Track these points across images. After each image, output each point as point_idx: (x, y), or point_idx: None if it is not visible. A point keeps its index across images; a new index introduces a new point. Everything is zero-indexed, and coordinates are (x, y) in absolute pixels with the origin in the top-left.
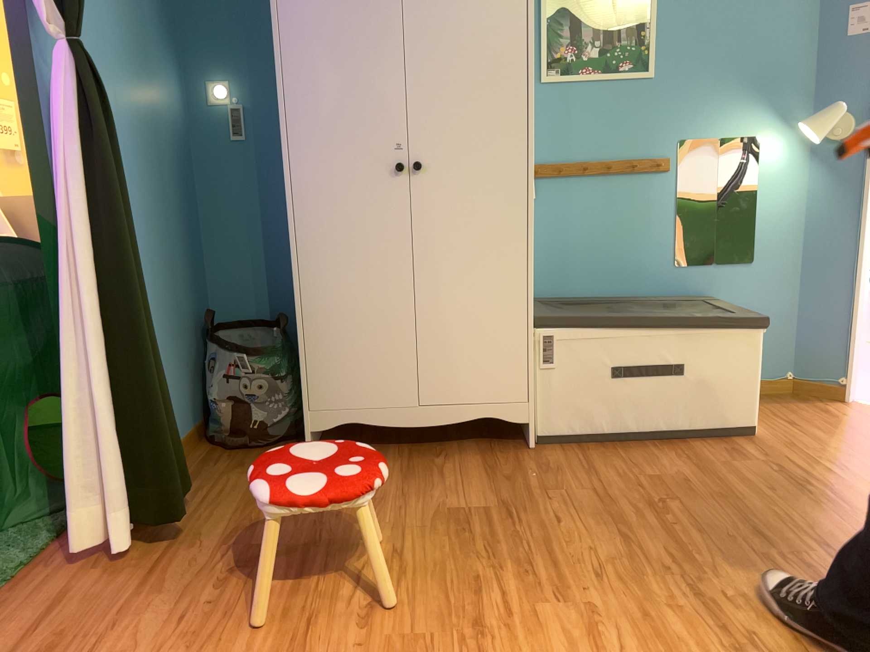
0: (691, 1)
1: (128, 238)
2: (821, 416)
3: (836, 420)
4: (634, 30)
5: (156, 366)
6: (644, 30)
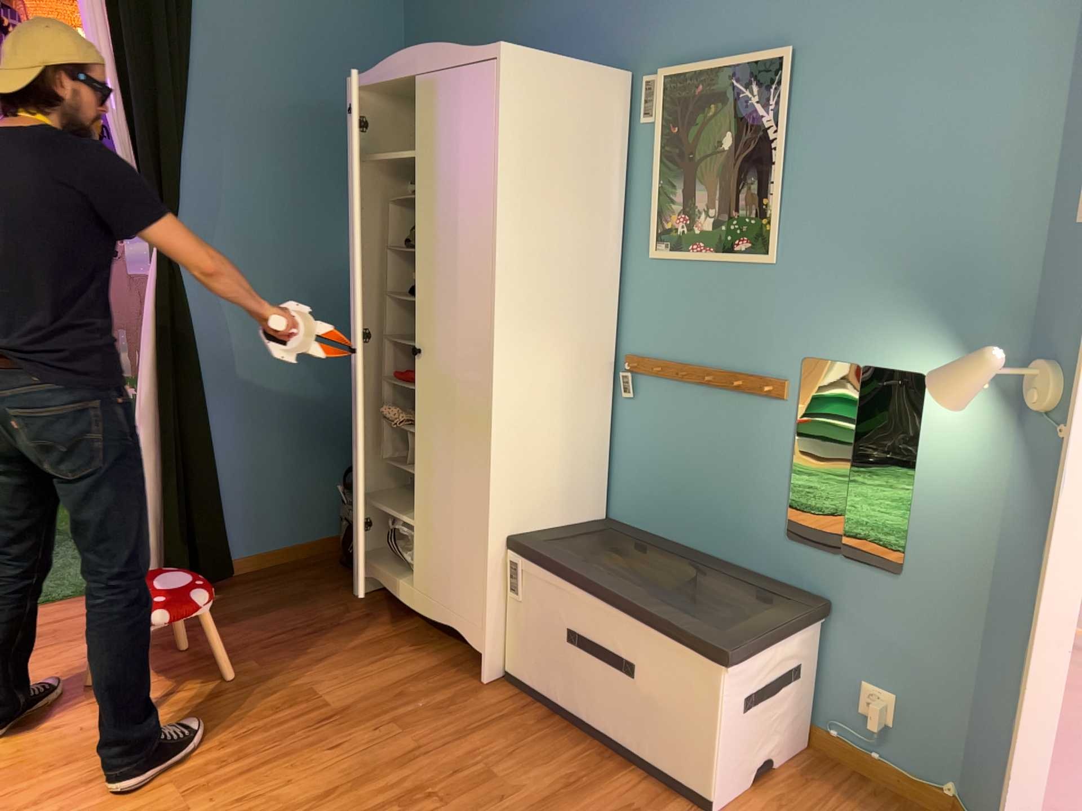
0: (835, 153)
1: (184, 381)
2: None
3: None
4: (755, 196)
5: (200, 479)
6: (766, 196)
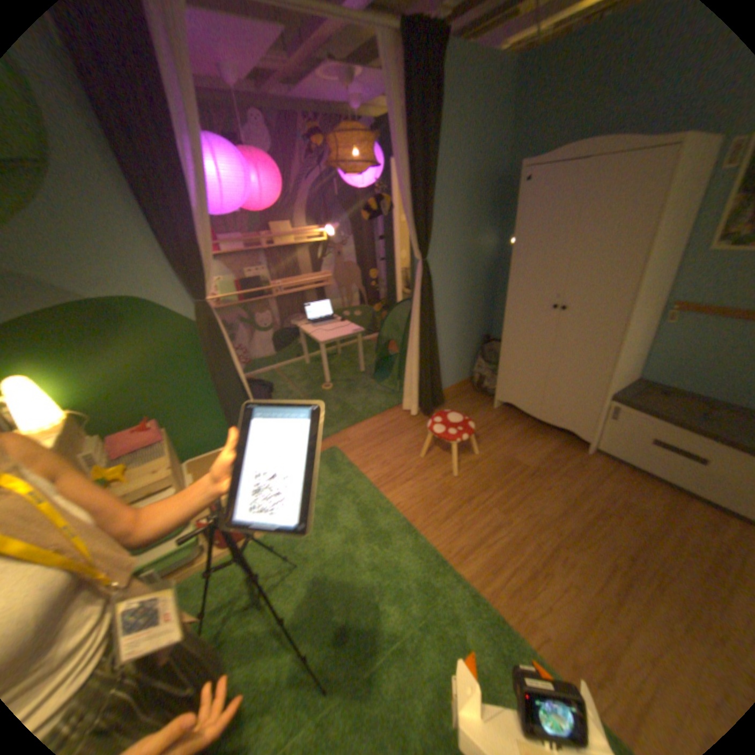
0: None
1: (431, 325)
2: None
3: None
4: None
5: (436, 366)
6: None
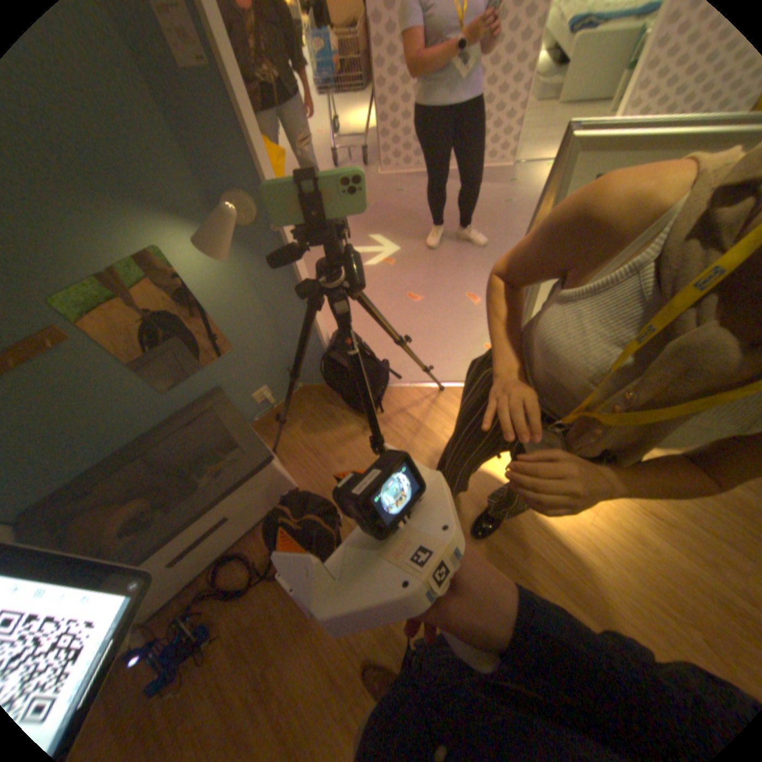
0: None
1: None
2: (331, 425)
3: (340, 425)
4: None
5: None
6: None
